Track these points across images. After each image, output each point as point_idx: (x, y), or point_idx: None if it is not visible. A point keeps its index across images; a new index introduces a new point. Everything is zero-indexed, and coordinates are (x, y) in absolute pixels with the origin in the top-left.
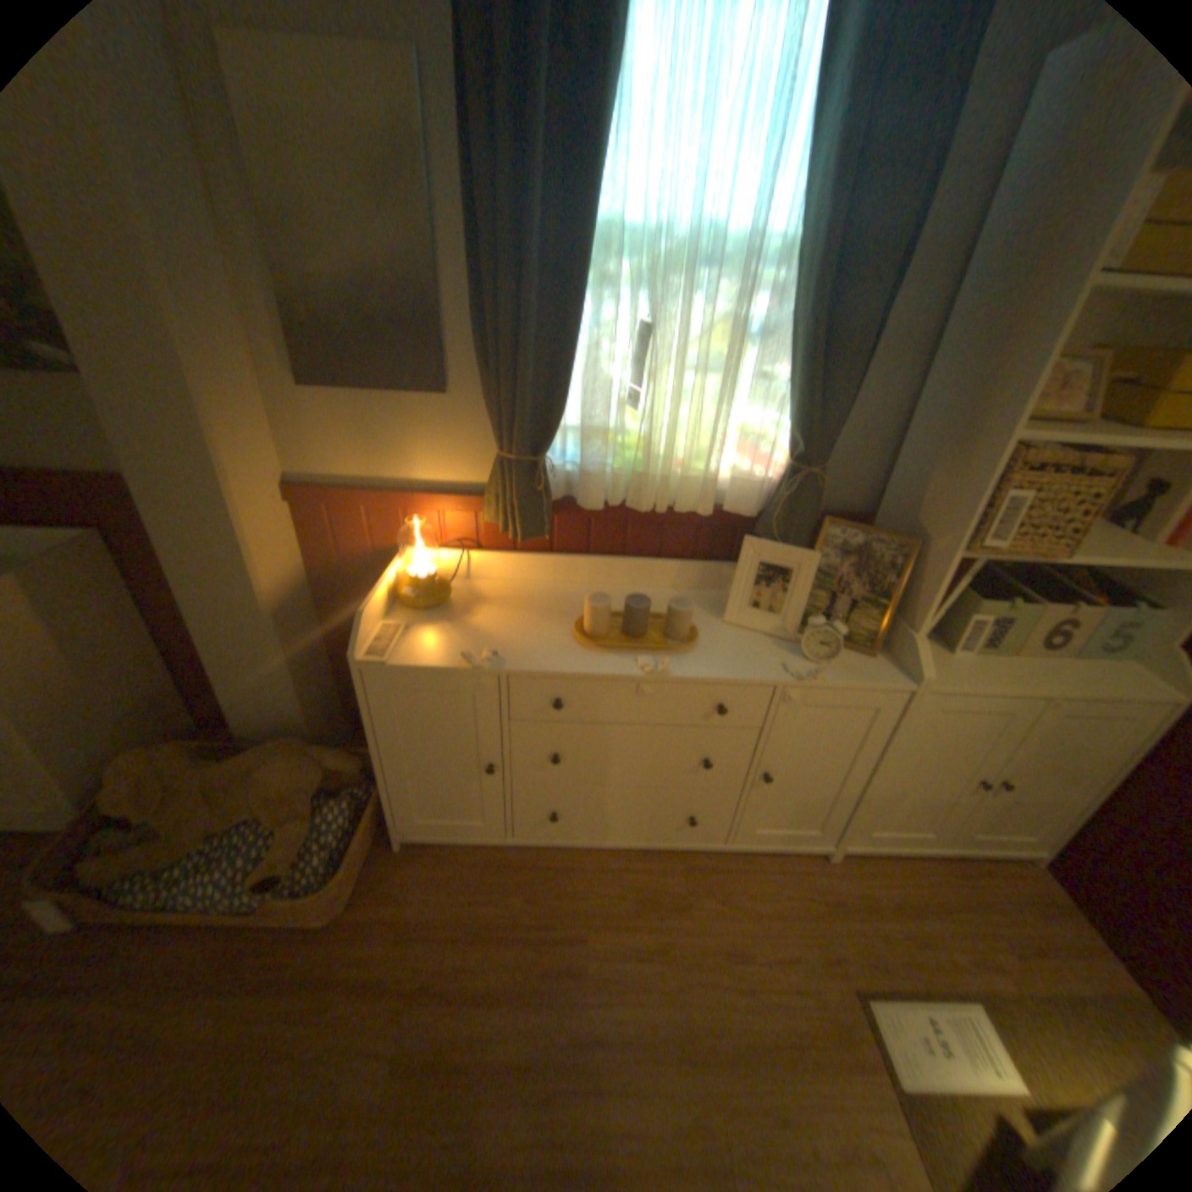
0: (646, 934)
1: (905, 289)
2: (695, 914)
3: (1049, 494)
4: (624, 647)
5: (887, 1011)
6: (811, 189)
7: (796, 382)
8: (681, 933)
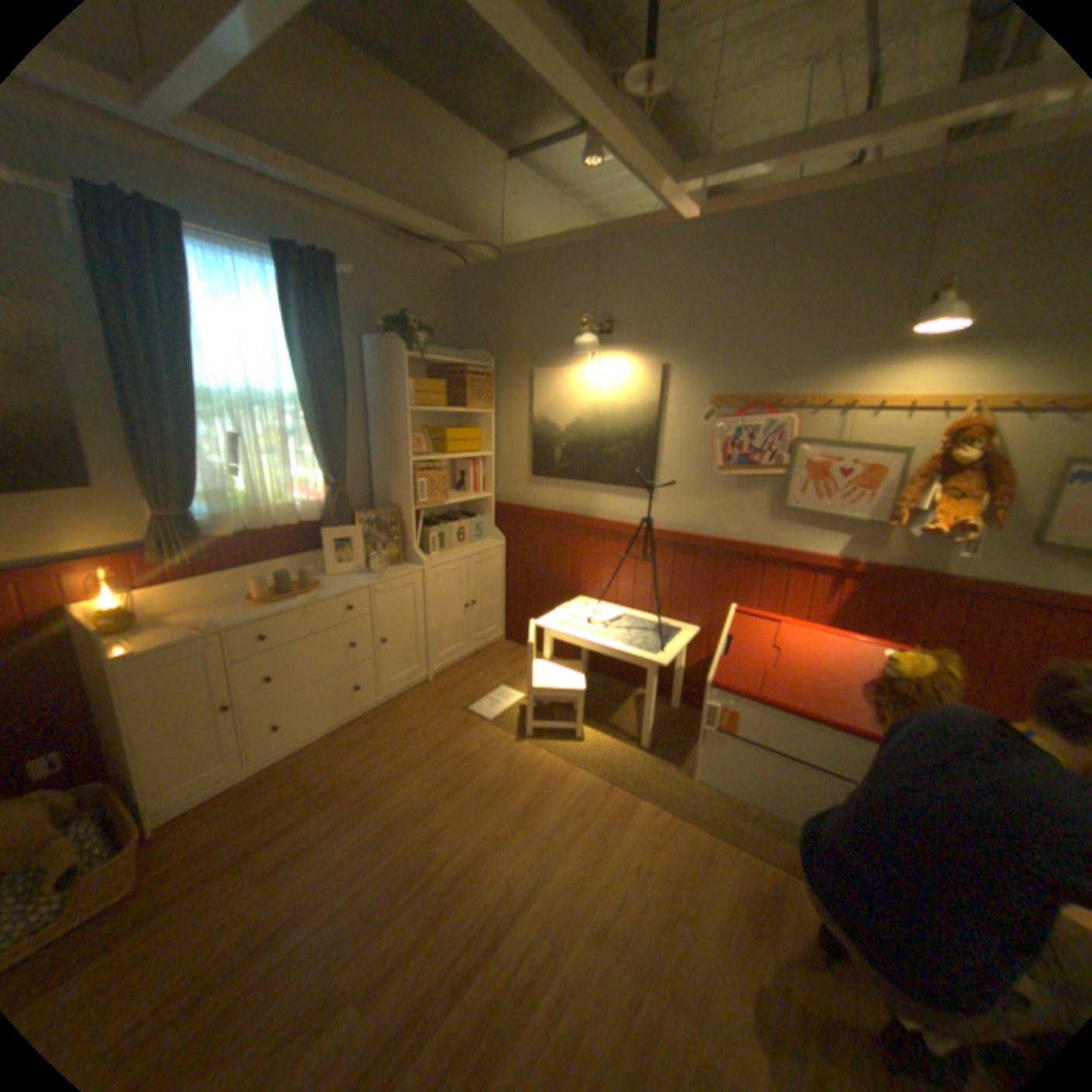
0: (360, 754)
1: (347, 413)
2: (379, 733)
3: (430, 482)
4: (284, 598)
5: (473, 707)
6: (294, 376)
7: (318, 454)
8: (377, 742)
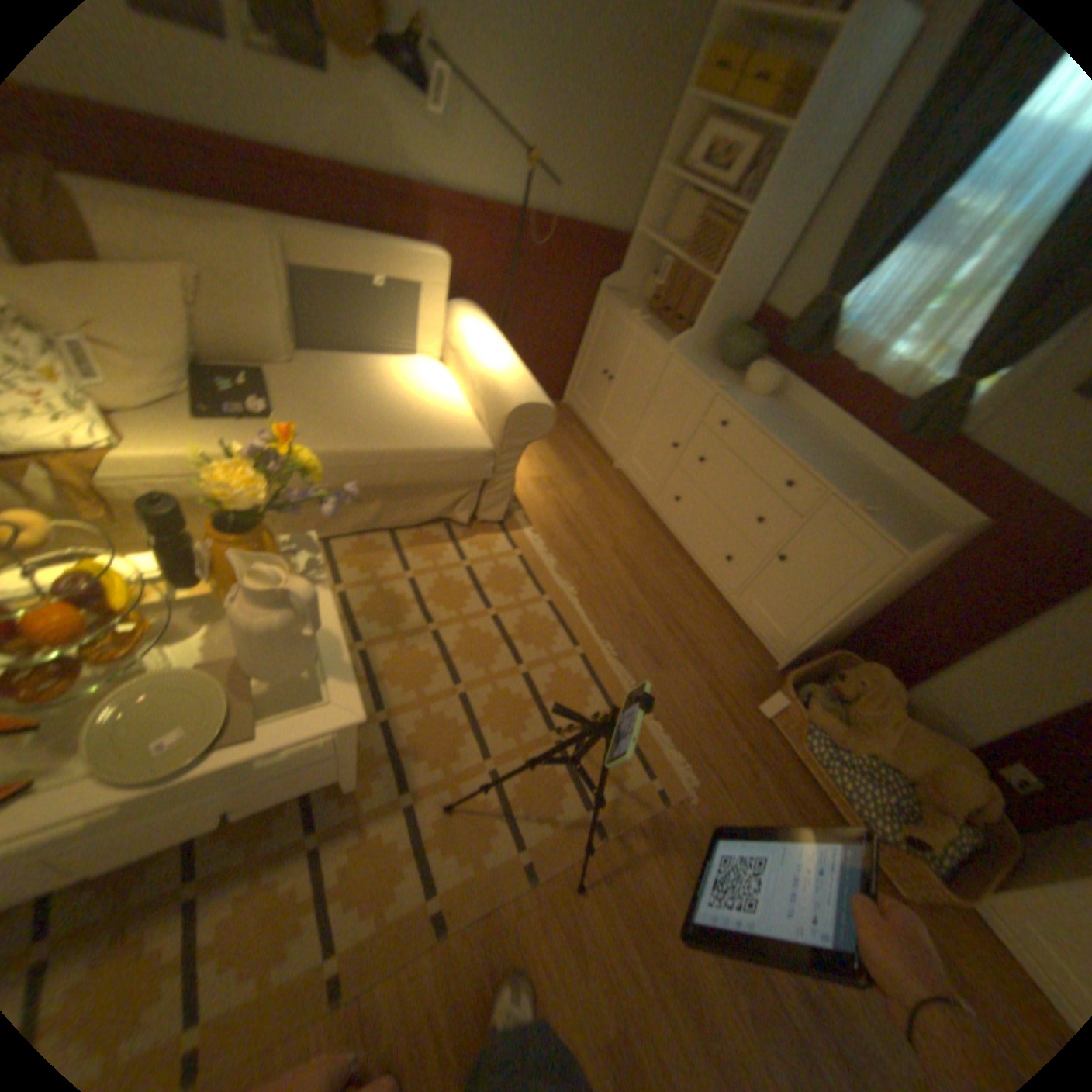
0: None
1: None
2: None
3: None
4: None
5: None
6: None
7: None
8: None
